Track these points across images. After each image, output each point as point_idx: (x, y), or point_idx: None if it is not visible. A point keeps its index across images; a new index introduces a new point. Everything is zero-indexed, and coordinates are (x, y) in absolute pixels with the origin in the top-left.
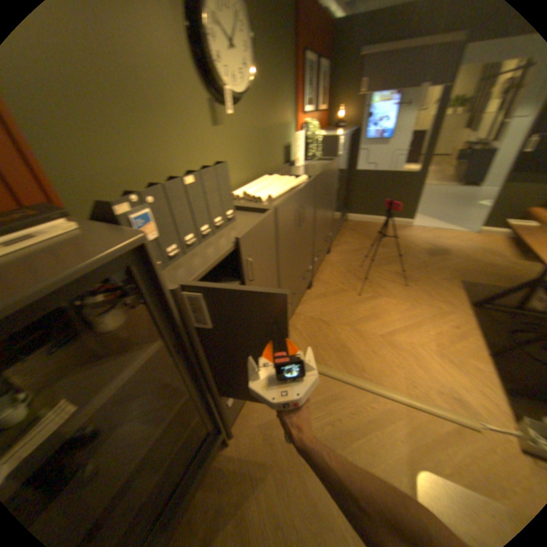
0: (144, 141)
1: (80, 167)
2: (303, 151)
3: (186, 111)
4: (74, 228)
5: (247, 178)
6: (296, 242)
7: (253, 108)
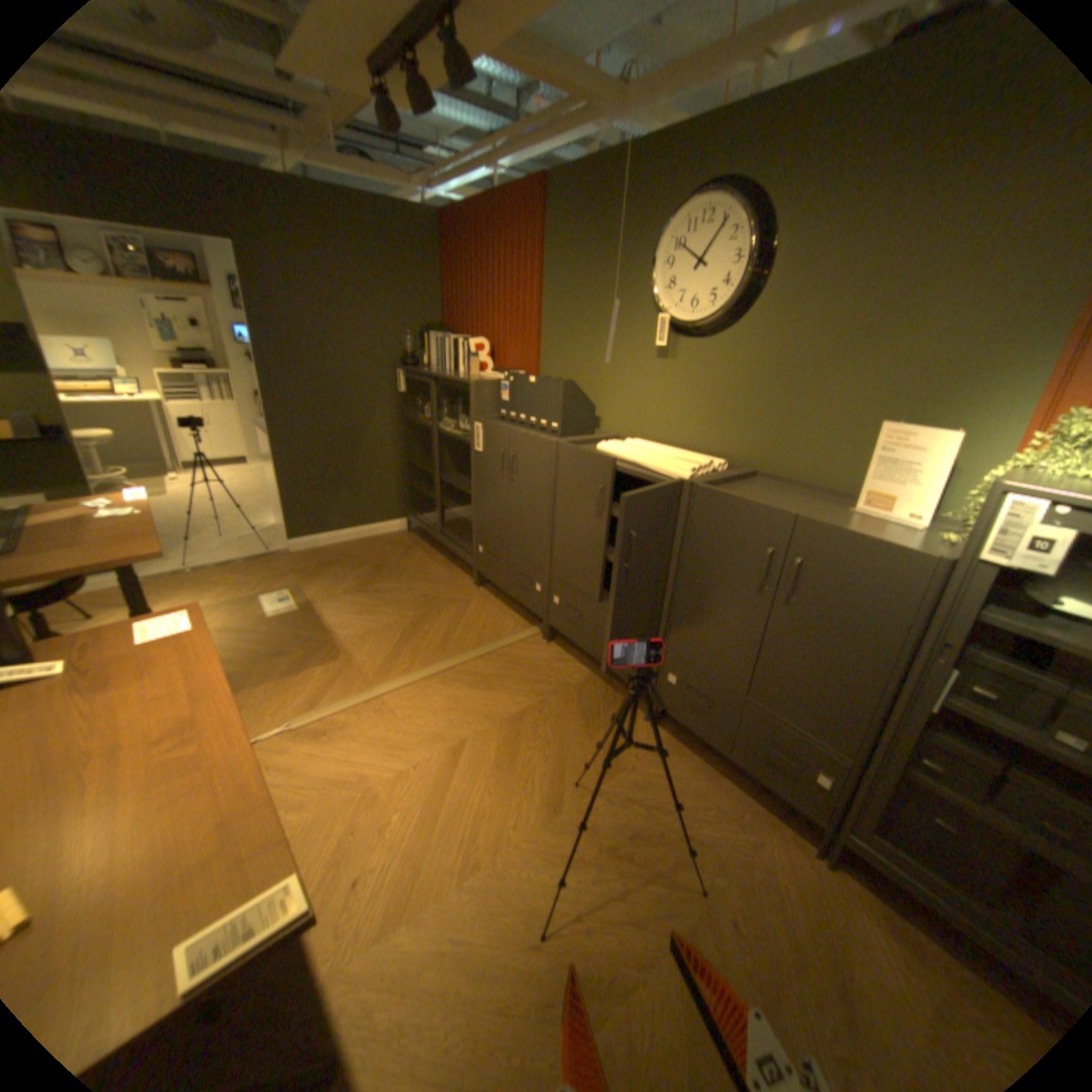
0: (586, 356)
1: (552, 362)
2: (939, 494)
3: (628, 339)
4: (498, 378)
5: (700, 446)
6: (592, 531)
7: (758, 344)
